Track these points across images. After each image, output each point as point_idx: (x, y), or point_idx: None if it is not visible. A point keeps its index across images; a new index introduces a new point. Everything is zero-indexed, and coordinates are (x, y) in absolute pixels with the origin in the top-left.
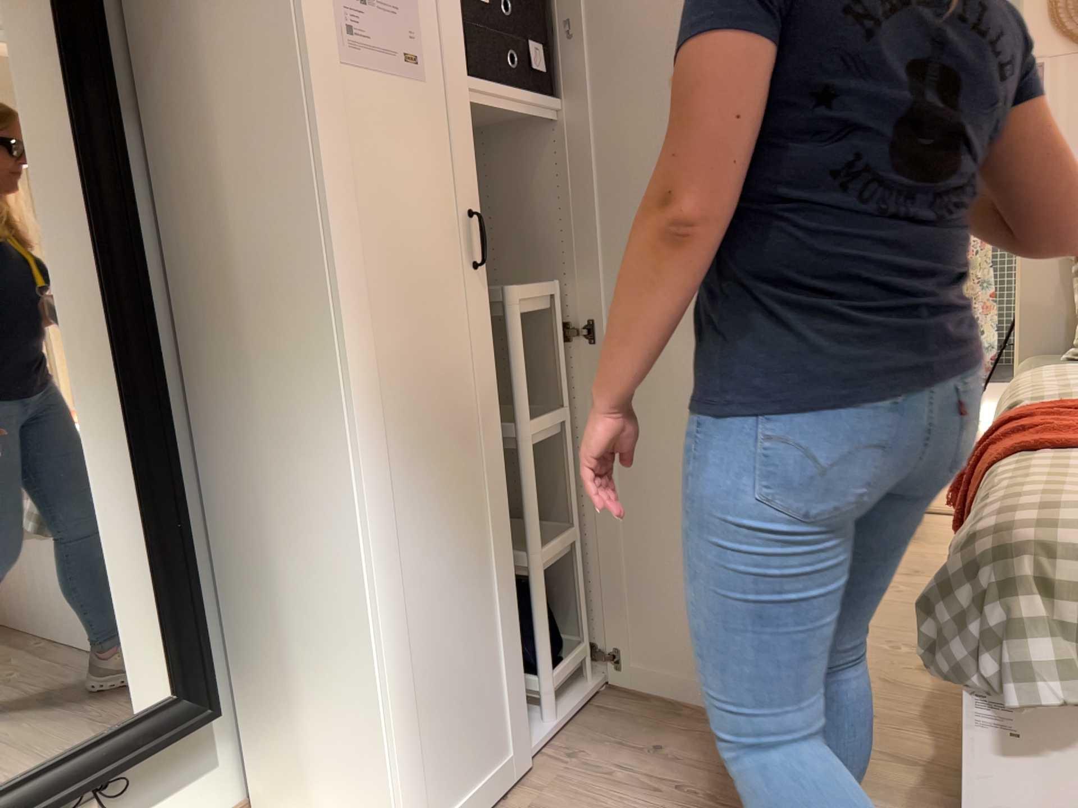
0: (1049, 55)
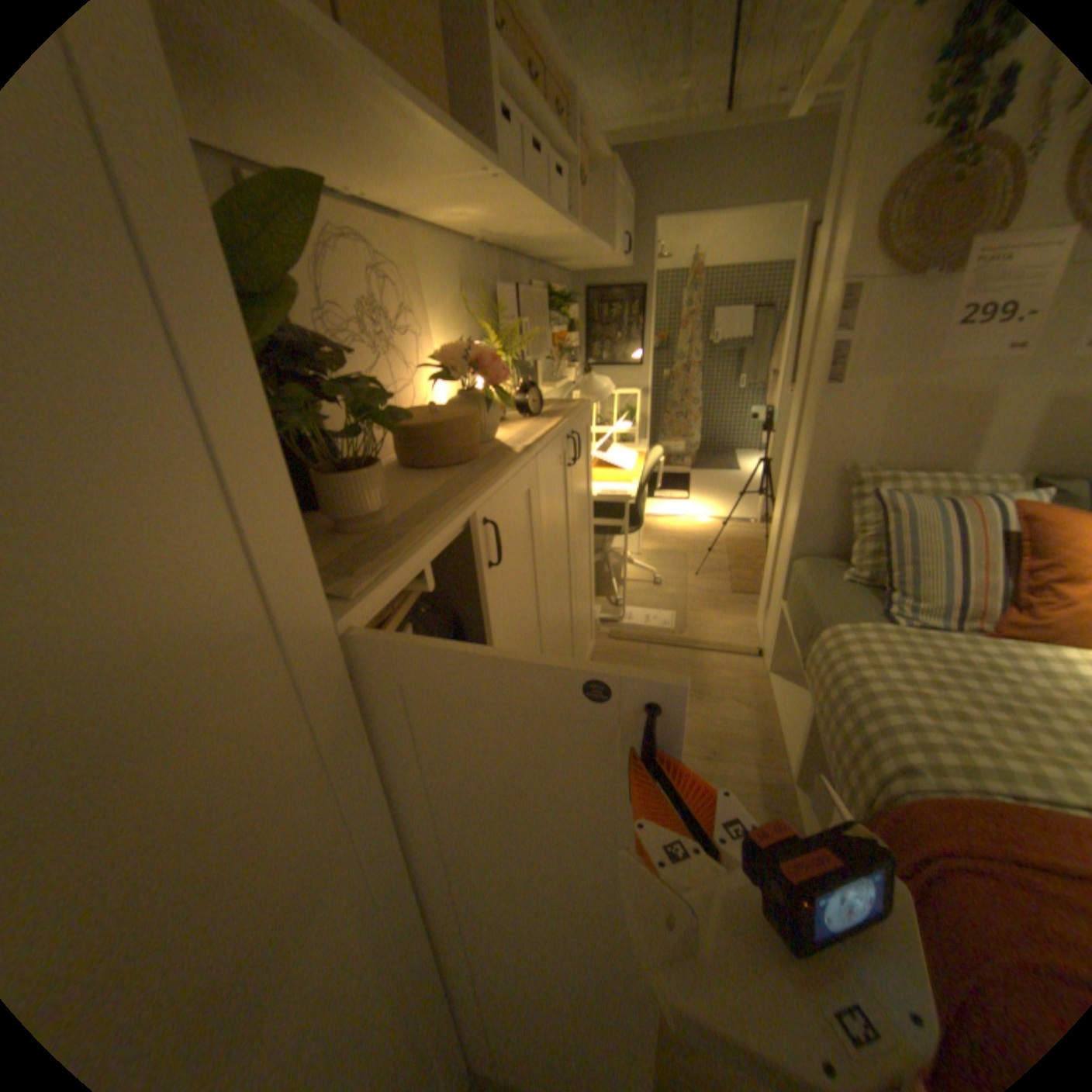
0: (872, 277)
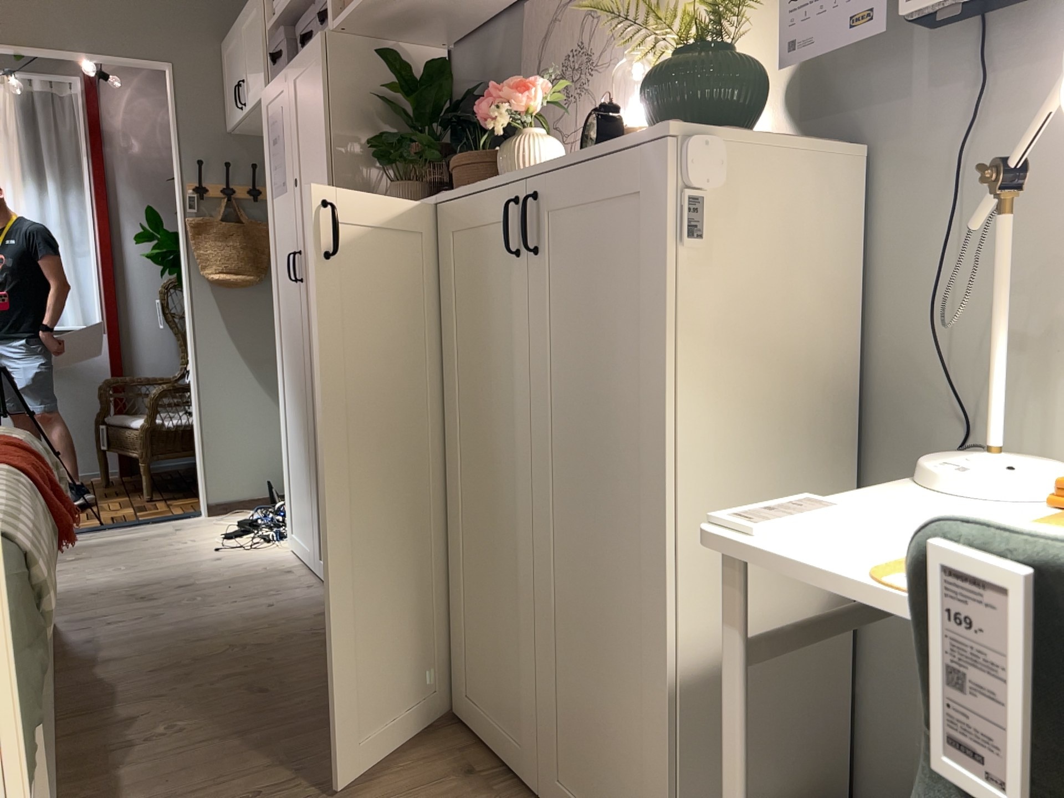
0: None
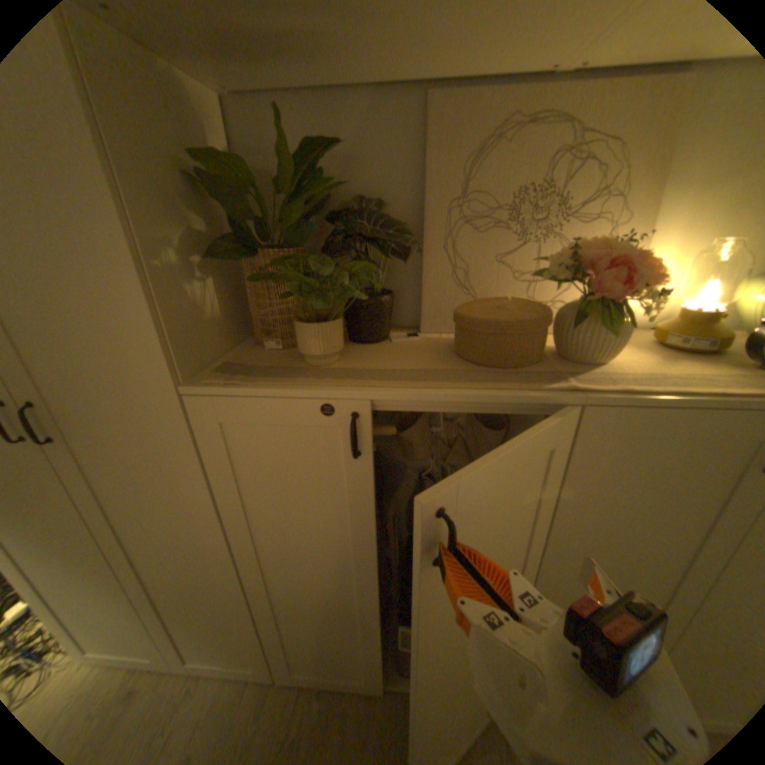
0: None
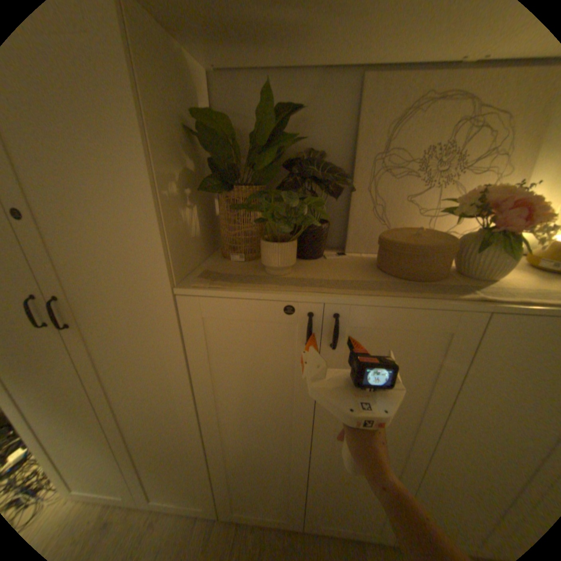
0: None
